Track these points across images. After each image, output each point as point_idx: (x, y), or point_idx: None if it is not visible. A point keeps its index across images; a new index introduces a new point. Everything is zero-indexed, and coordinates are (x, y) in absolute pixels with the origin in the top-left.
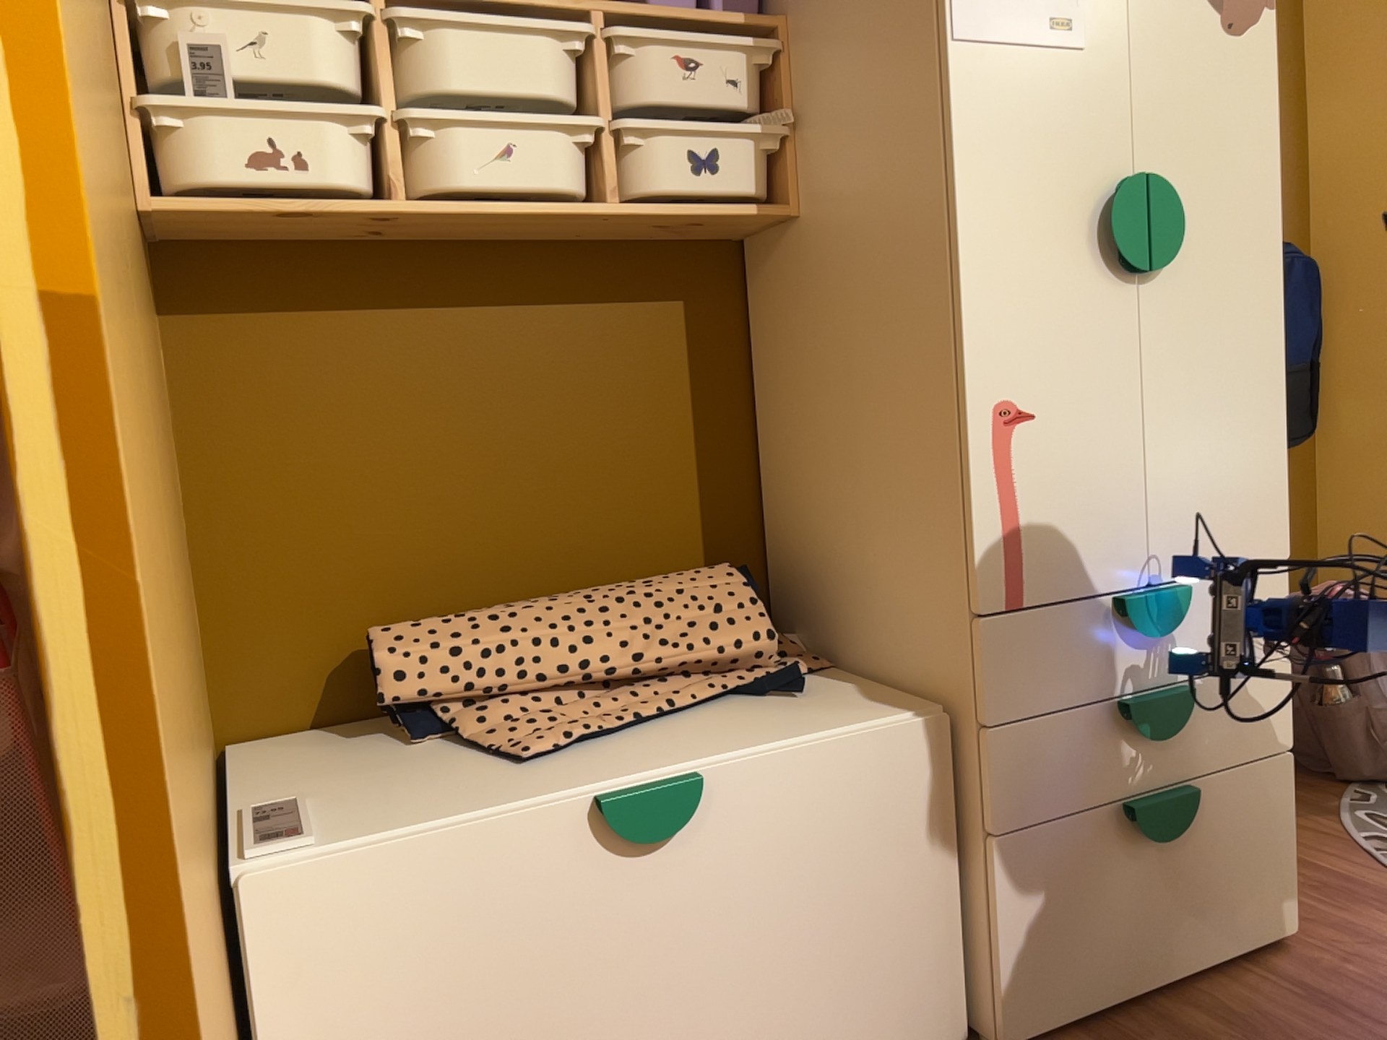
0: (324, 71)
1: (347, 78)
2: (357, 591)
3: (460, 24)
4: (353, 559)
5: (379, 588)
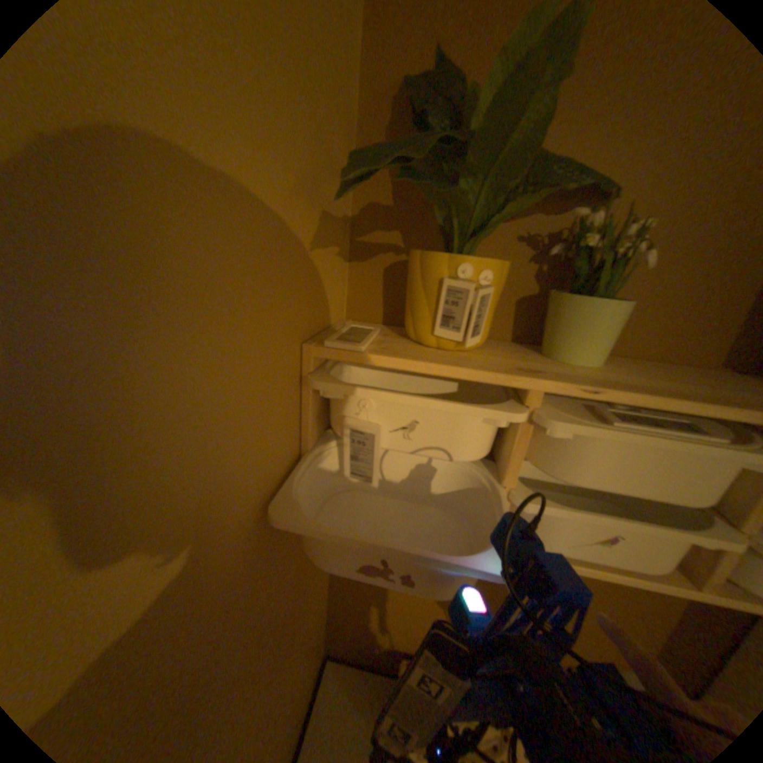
0: (465, 444)
1: (485, 442)
2: (406, 628)
3: (622, 428)
4: (409, 616)
5: (418, 631)
